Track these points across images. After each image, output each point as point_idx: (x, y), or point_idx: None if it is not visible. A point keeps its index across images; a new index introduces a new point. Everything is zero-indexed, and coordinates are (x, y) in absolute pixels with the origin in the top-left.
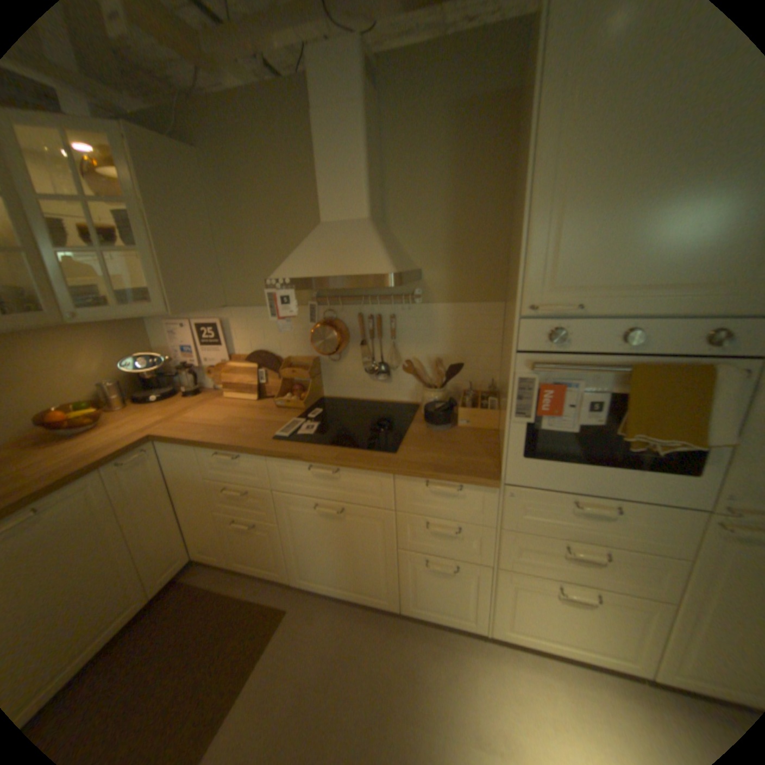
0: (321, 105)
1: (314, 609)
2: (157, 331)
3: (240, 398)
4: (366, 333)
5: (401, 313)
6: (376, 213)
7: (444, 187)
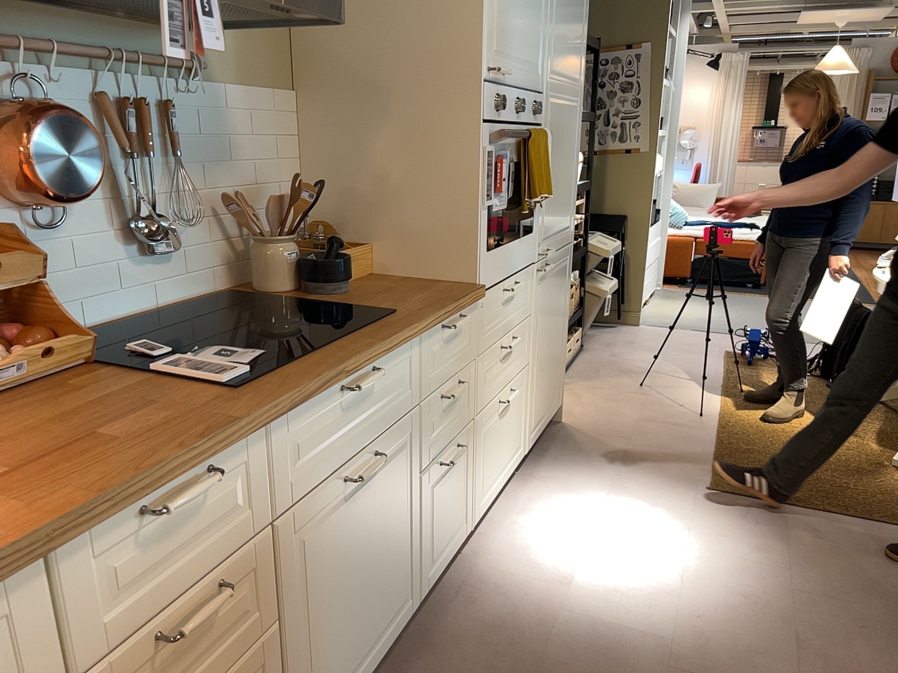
0: None
1: None
2: None
3: None
4: (123, 144)
5: (177, 101)
6: None
7: None
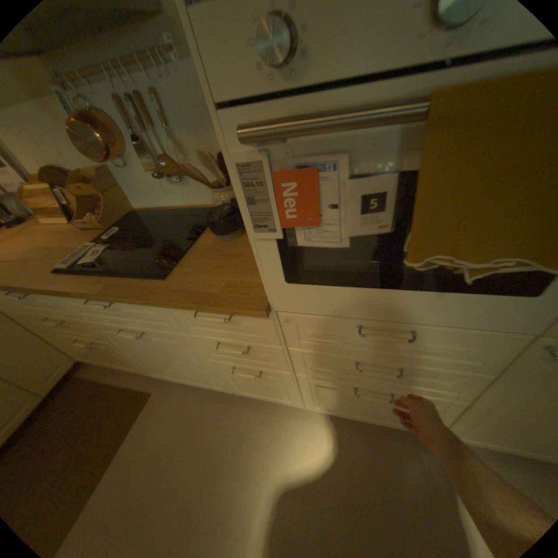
0: None
1: (171, 390)
2: None
3: (53, 223)
4: (132, 123)
5: (160, 84)
6: None
7: None
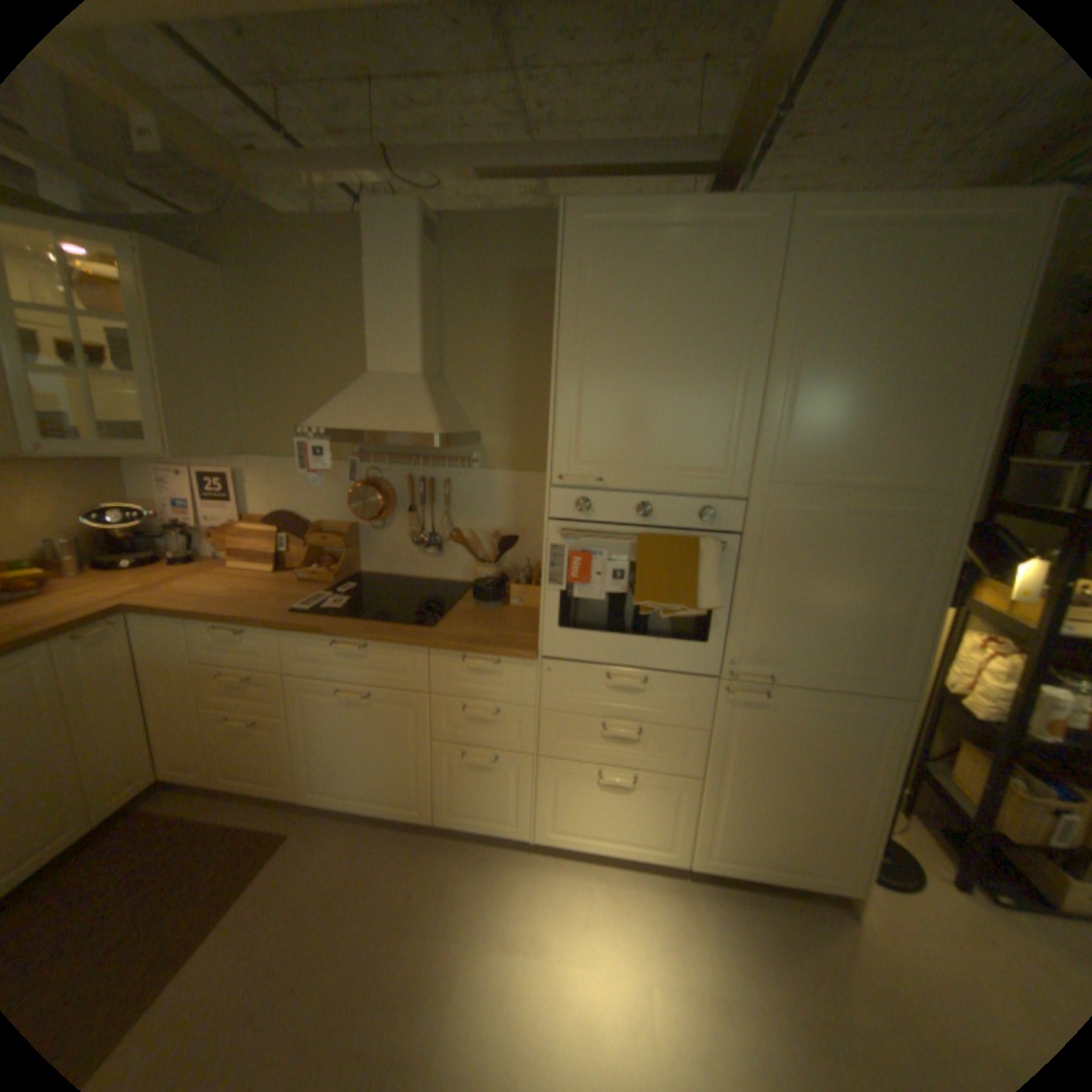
0: (375, 256)
1: (326, 833)
2: (140, 479)
3: (250, 570)
4: (416, 498)
5: (457, 479)
6: (431, 370)
7: (505, 352)
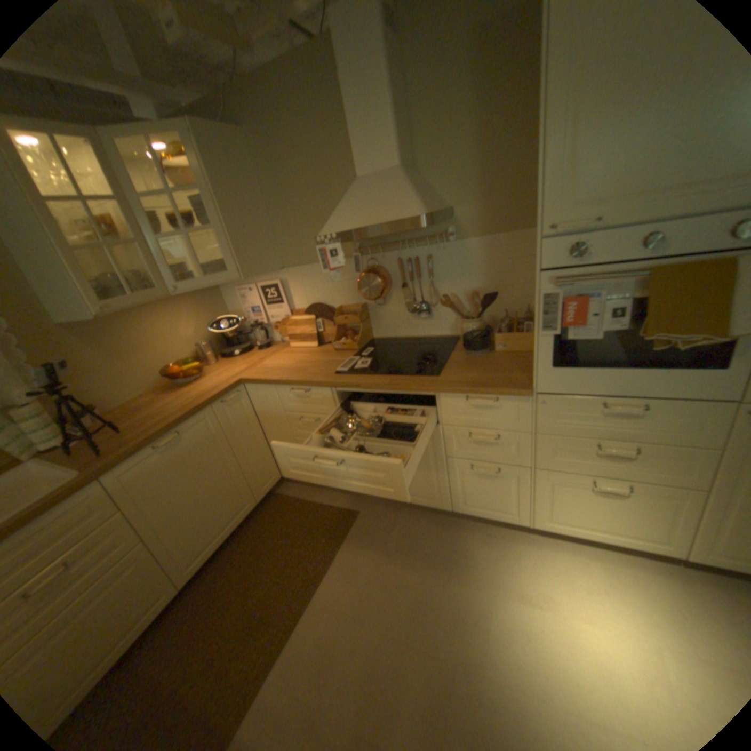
0: (346, 63)
1: (381, 510)
2: (231, 297)
3: (303, 346)
4: (405, 275)
5: (437, 253)
6: (405, 159)
7: (469, 120)
